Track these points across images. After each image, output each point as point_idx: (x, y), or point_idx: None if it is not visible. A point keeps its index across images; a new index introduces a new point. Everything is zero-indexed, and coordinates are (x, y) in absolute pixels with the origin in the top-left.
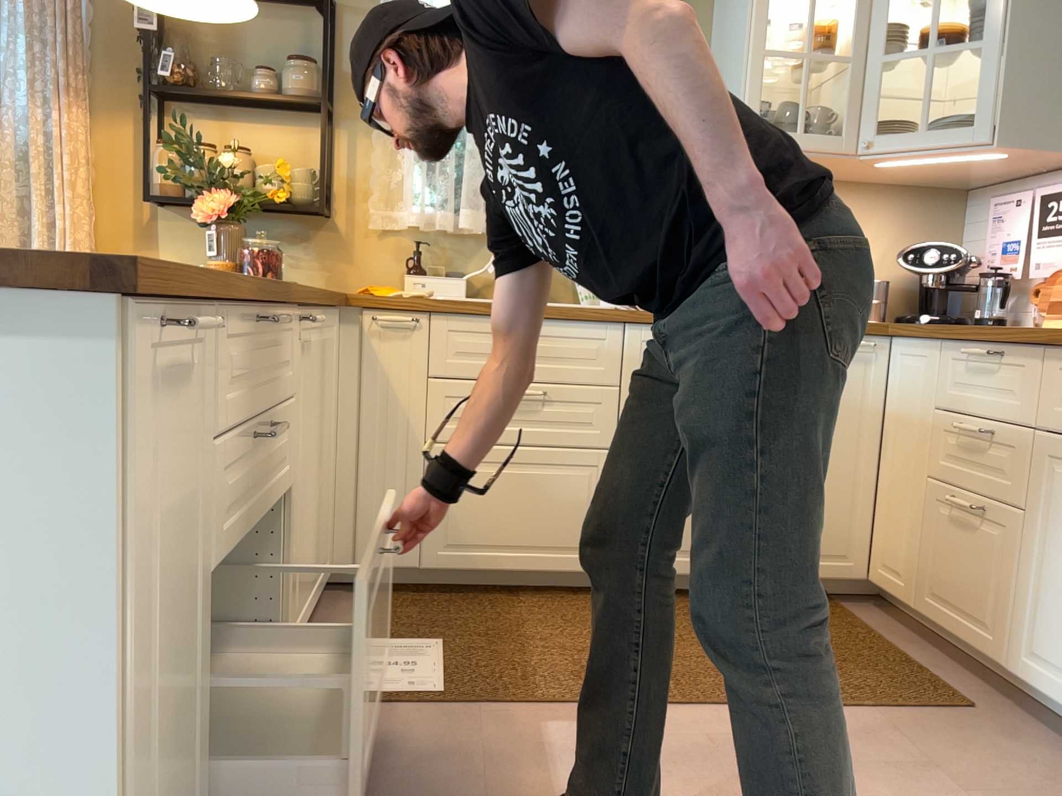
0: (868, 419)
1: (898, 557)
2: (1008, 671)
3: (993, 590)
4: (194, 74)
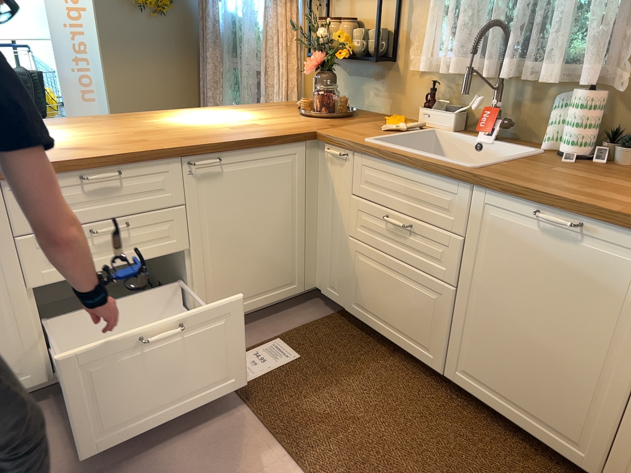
0: None
1: None
2: None
3: None
4: None
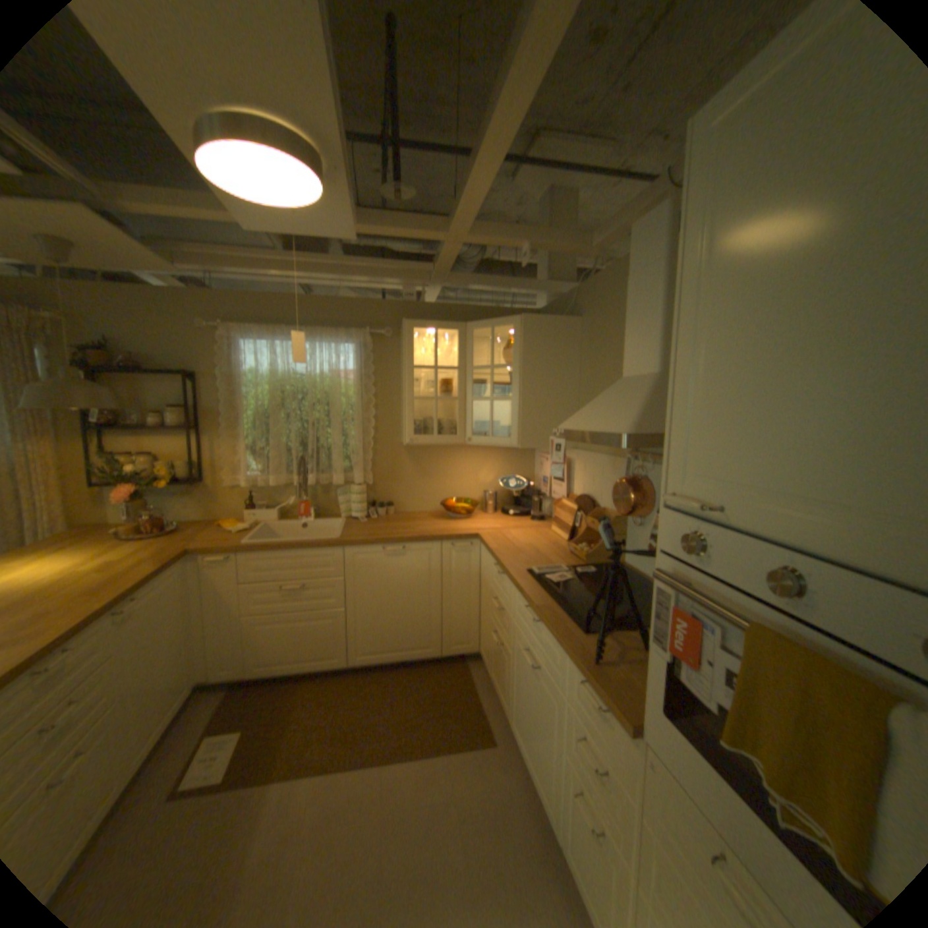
0: (471, 579)
1: (485, 648)
2: (510, 726)
3: (505, 685)
4: (111, 417)
